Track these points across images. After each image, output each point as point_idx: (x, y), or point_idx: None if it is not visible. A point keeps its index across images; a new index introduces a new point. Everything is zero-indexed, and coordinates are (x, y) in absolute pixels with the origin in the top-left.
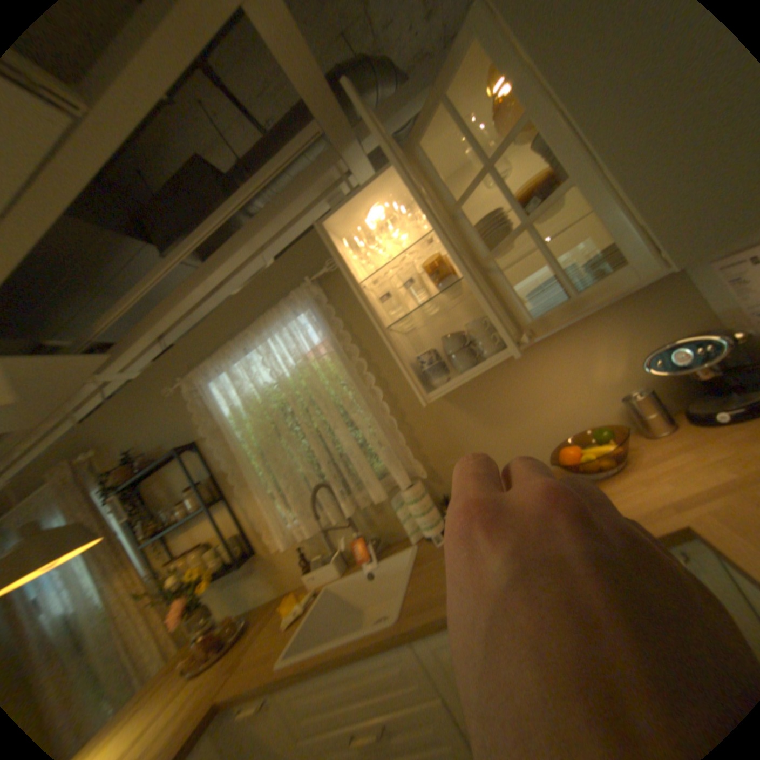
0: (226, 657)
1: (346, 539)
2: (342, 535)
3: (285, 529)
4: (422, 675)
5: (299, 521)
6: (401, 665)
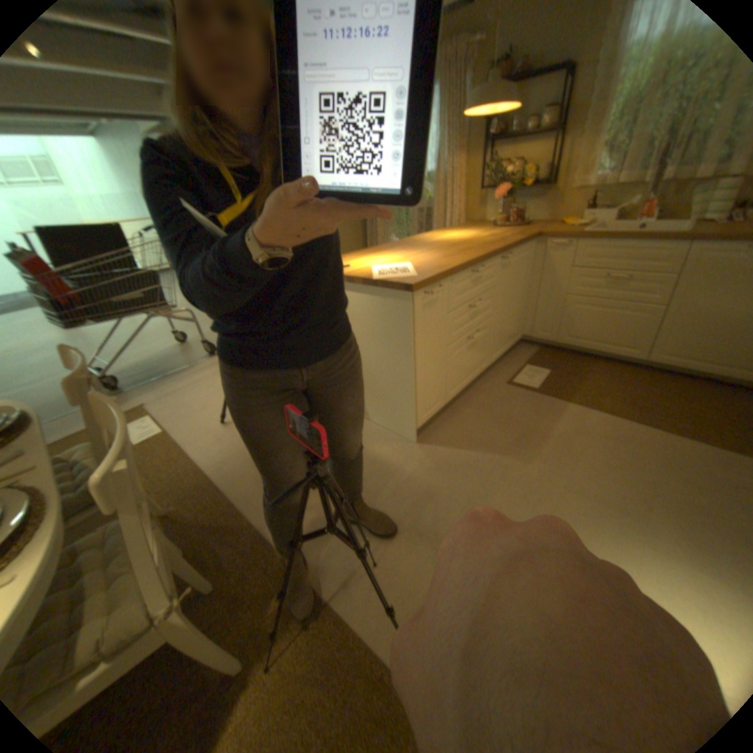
0: (525, 224)
1: (640, 195)
2: (631, 195)
3: (602, 168)
4: (680, 258)
5: (617, 167)
6: (673, 249)
